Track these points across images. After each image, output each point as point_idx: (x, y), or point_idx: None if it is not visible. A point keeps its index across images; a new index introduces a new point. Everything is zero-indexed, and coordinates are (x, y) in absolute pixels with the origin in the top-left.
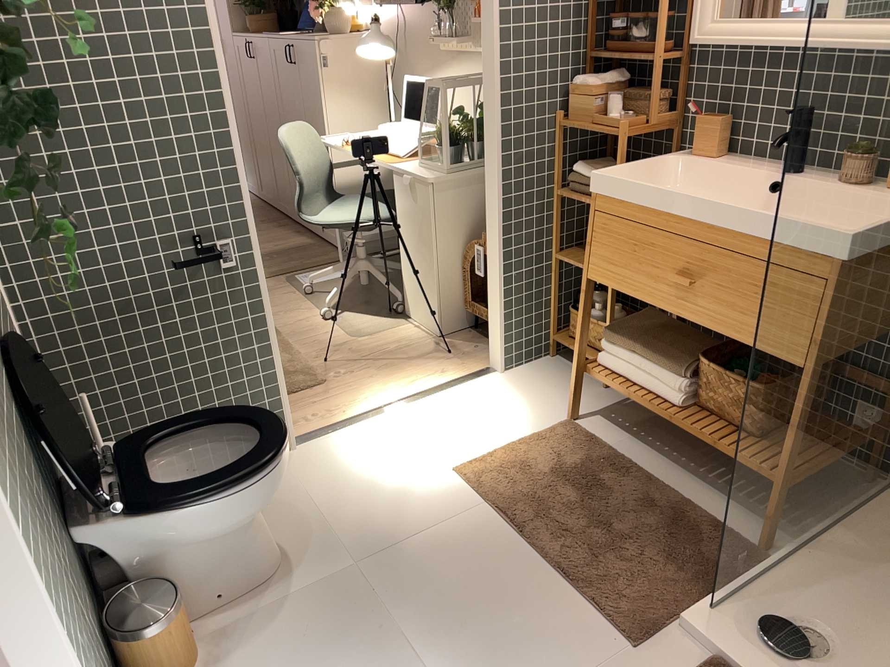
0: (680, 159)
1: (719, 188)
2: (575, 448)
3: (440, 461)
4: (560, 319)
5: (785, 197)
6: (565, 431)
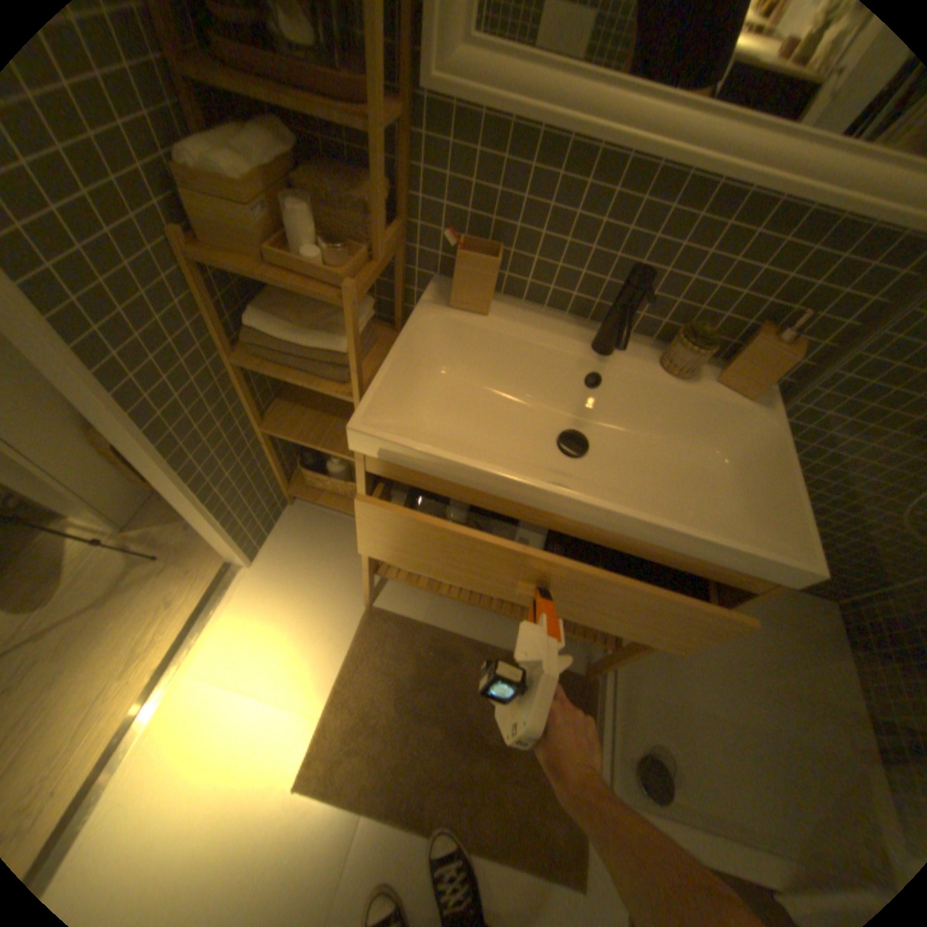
0: (442, 321)
1: (507, 366)
2: (399, 655)
3: (266, 790)
4: (286, 472)
5: (603, 386)
6: (375, 633)
